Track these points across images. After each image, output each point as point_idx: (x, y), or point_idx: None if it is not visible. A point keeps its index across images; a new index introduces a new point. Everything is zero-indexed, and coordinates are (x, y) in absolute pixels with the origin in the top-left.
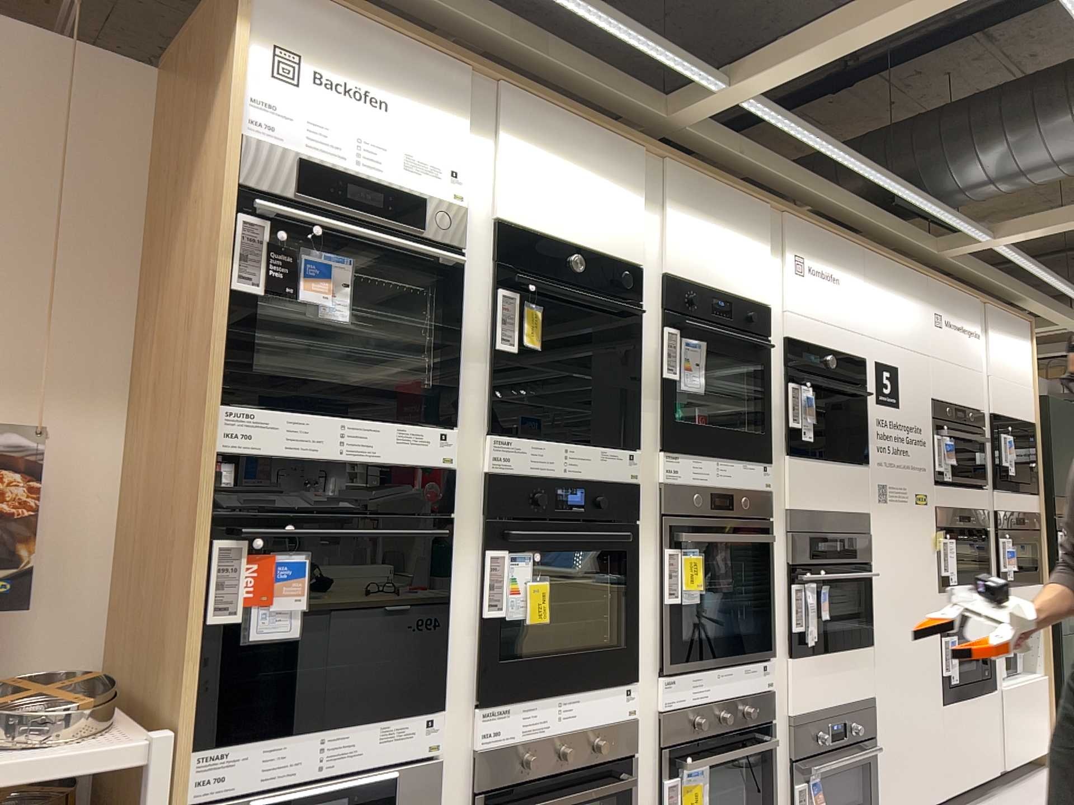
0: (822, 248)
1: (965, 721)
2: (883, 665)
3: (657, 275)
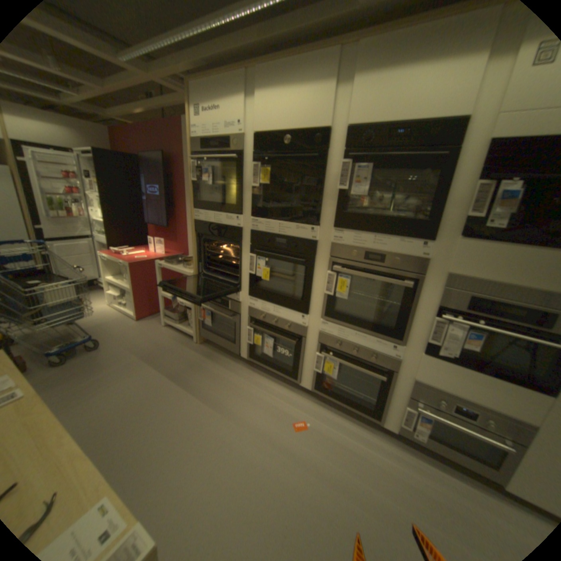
0: None
1: None
2: None
3: (347, 124)
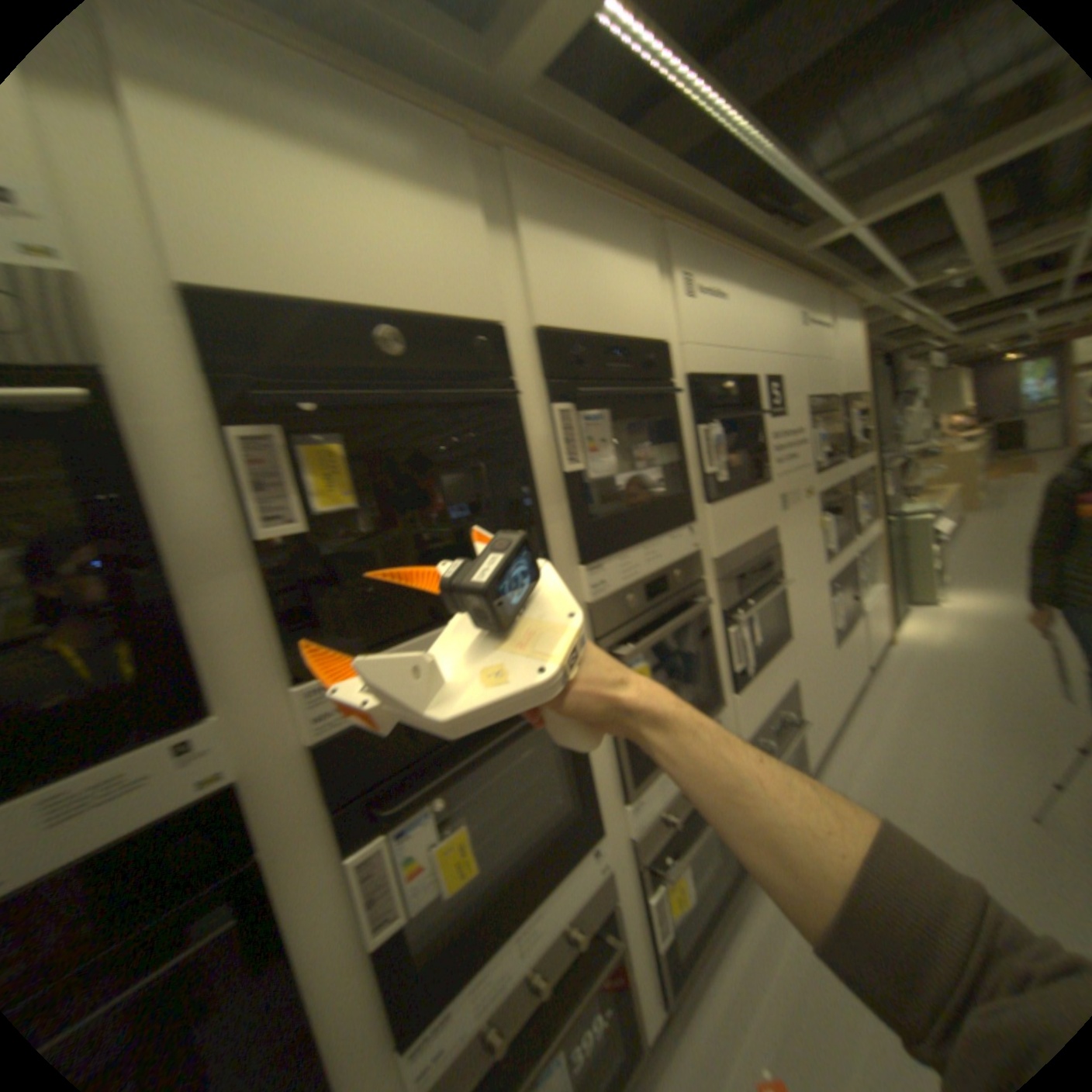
0: (719, 253)
1: (859, 657)
2: (809, 654)
3: (536, 324)
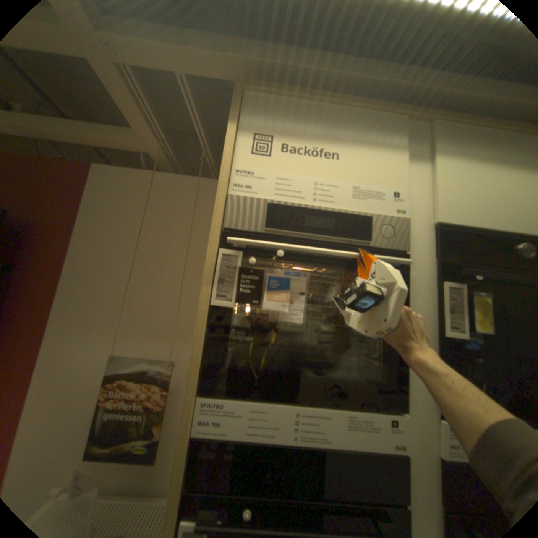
0: None
1: None
2: None
3: None
